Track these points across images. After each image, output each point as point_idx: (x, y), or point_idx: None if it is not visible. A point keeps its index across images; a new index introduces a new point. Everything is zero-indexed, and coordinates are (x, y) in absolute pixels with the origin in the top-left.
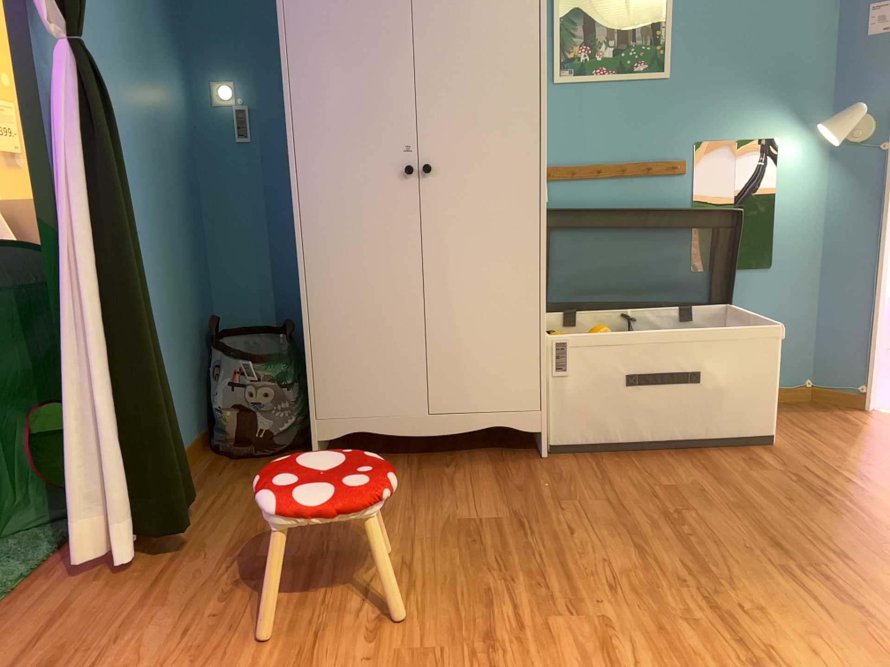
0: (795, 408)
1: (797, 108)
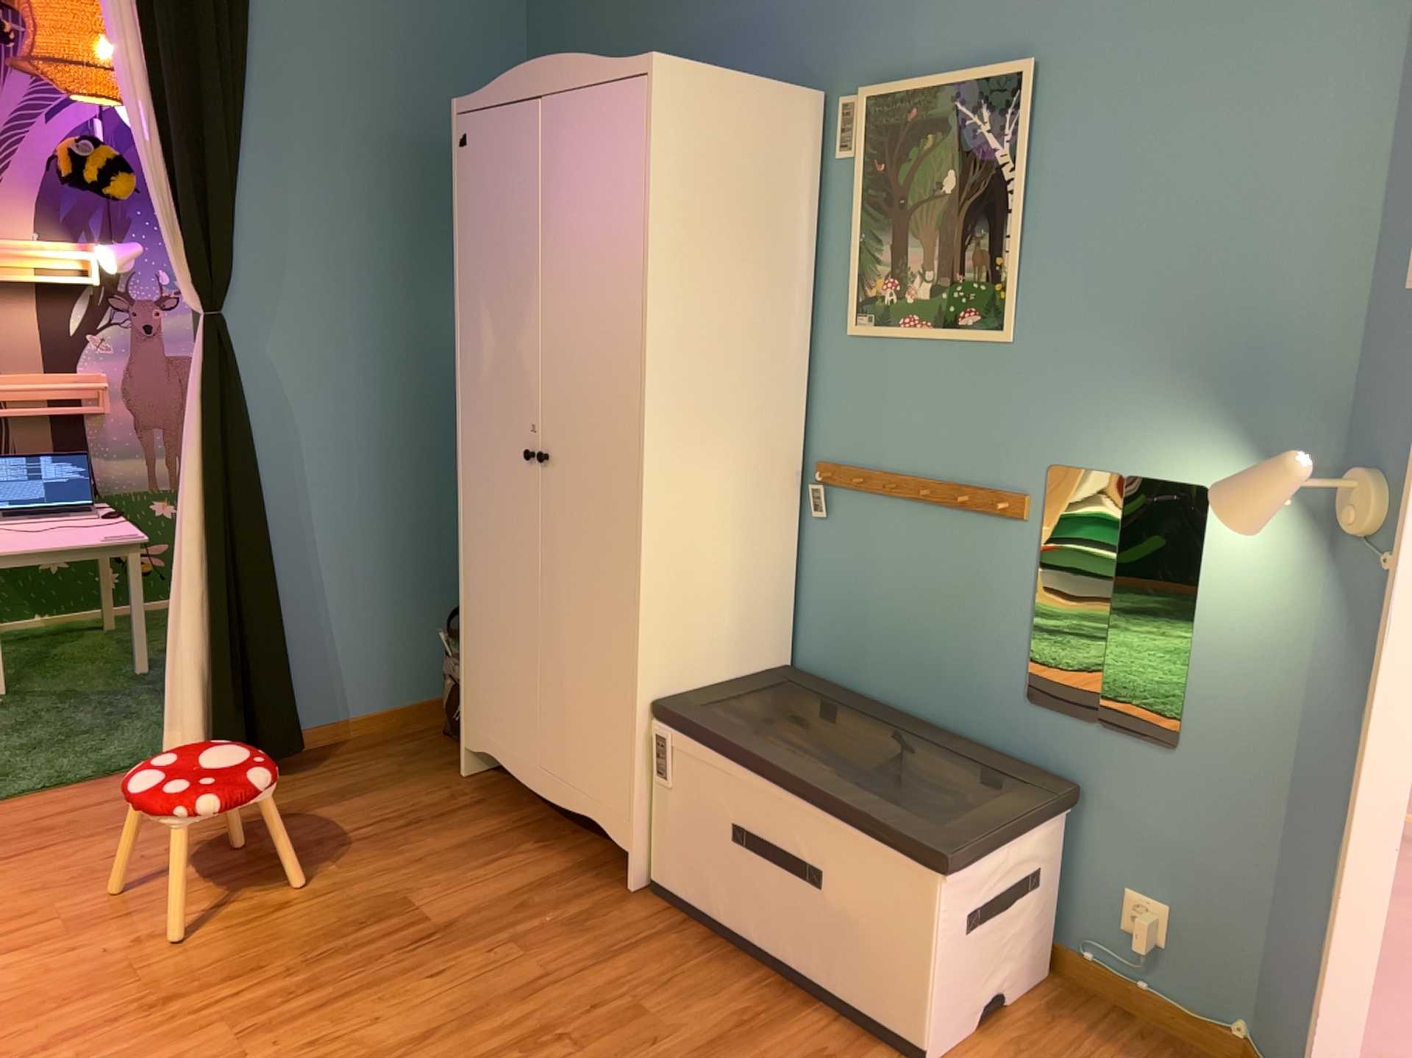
0: (1173, 1056)
1: (1257, 429)
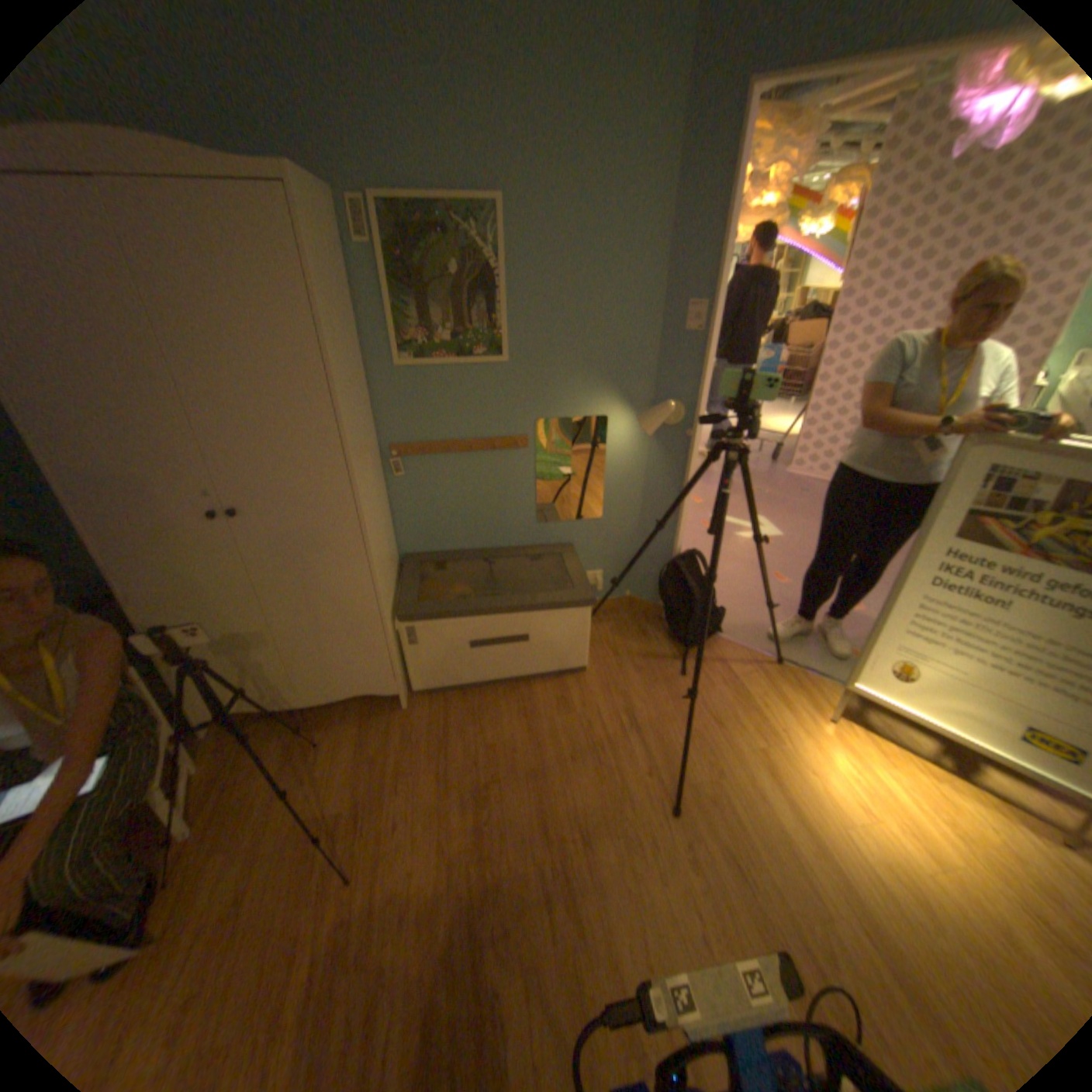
0: (615, 615)
1: (624, 391)
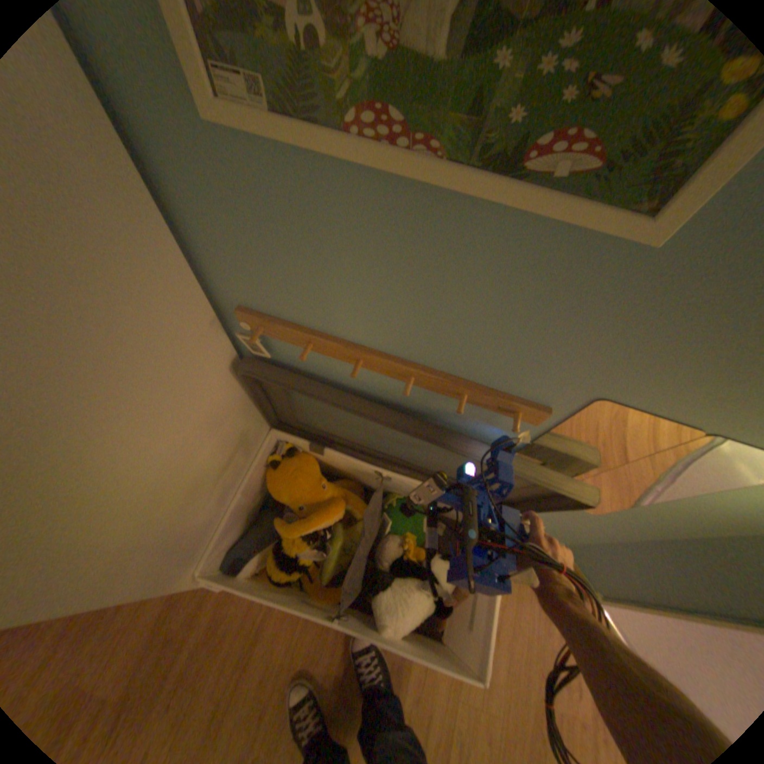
0: None
1: None
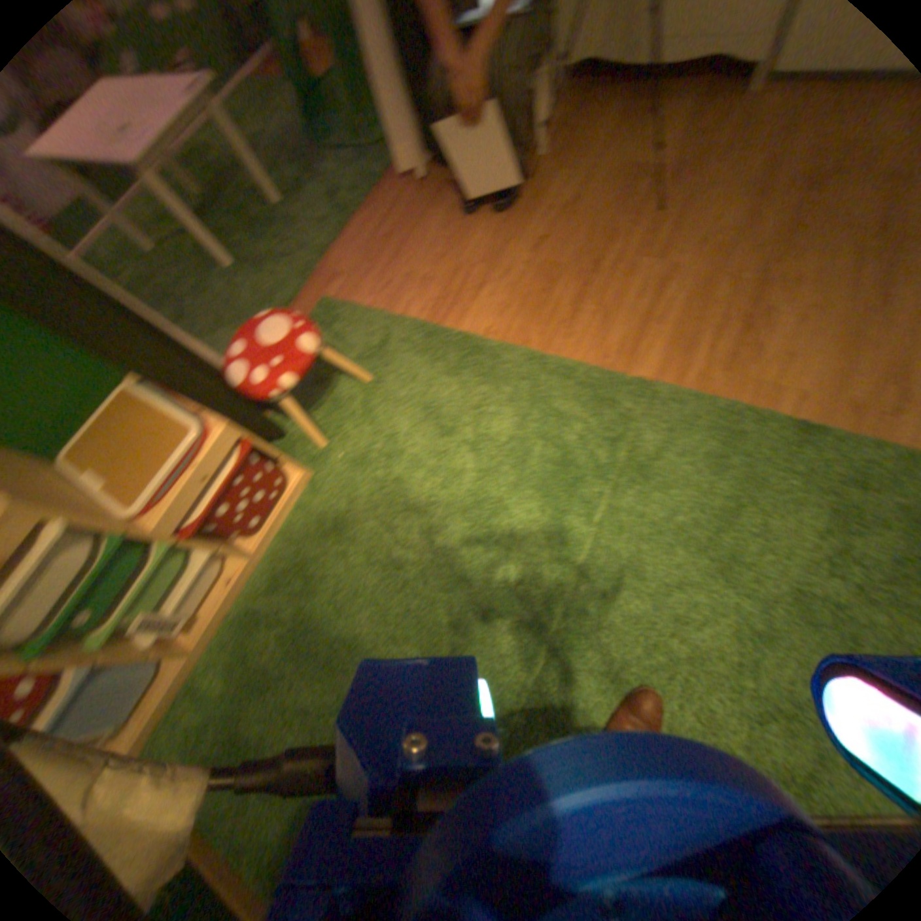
0: None
1: None
